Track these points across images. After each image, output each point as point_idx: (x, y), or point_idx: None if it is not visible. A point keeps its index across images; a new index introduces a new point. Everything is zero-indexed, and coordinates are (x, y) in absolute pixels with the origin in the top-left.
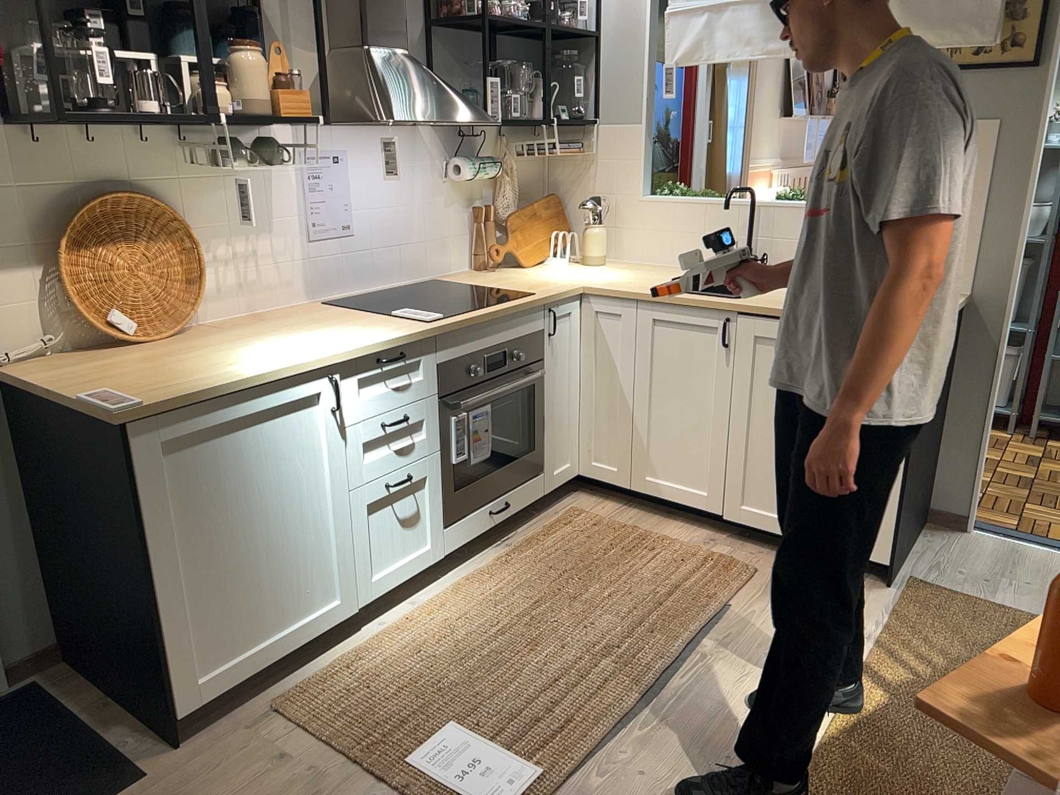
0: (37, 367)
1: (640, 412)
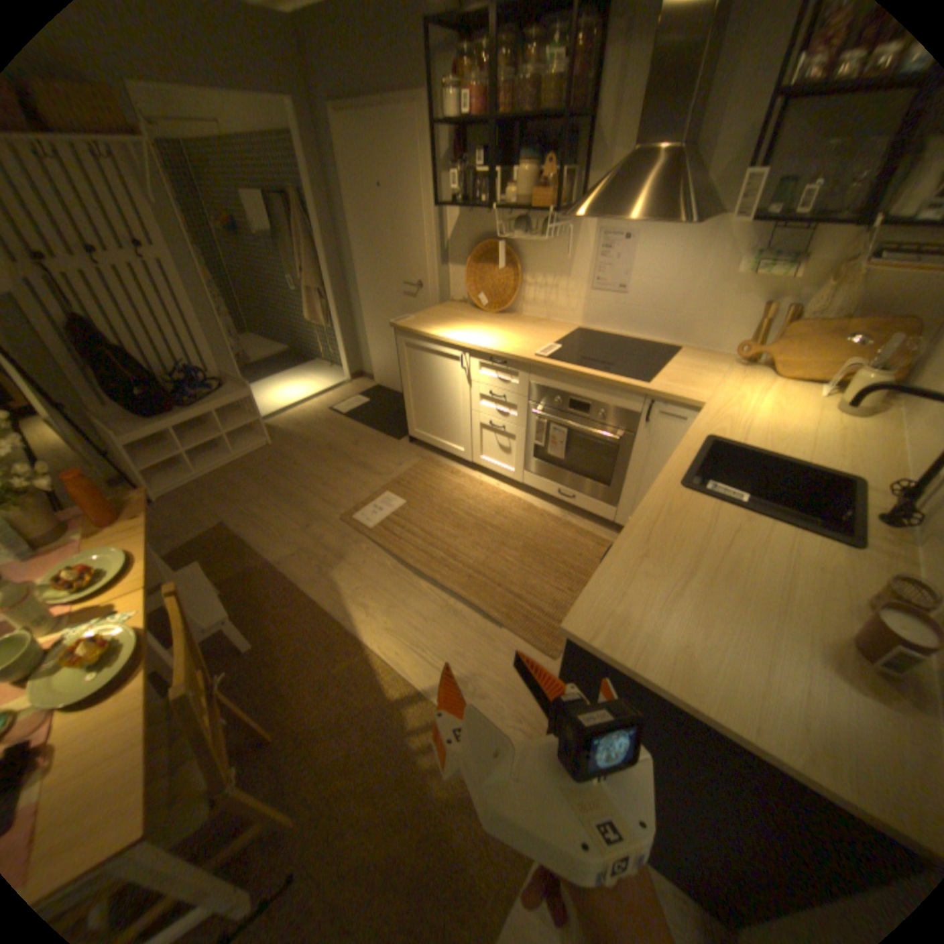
0: (451, 305)
1: None
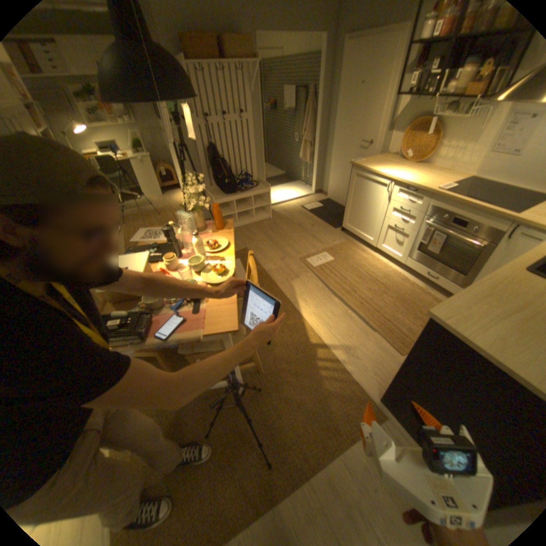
0: (388, 155)
1: None
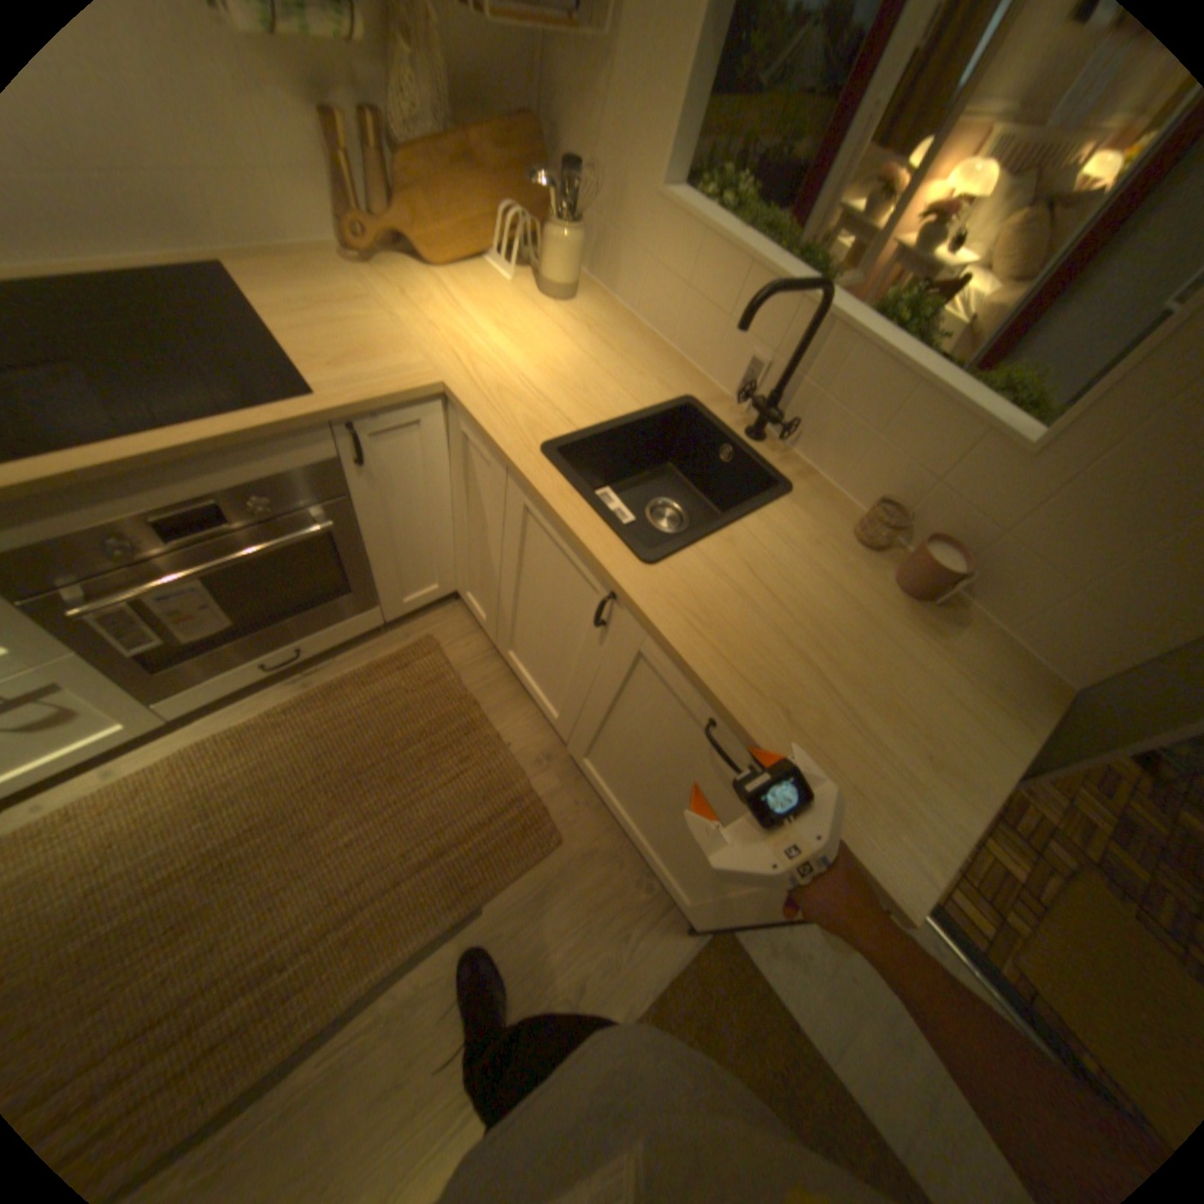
0: None
1: (504, 593)
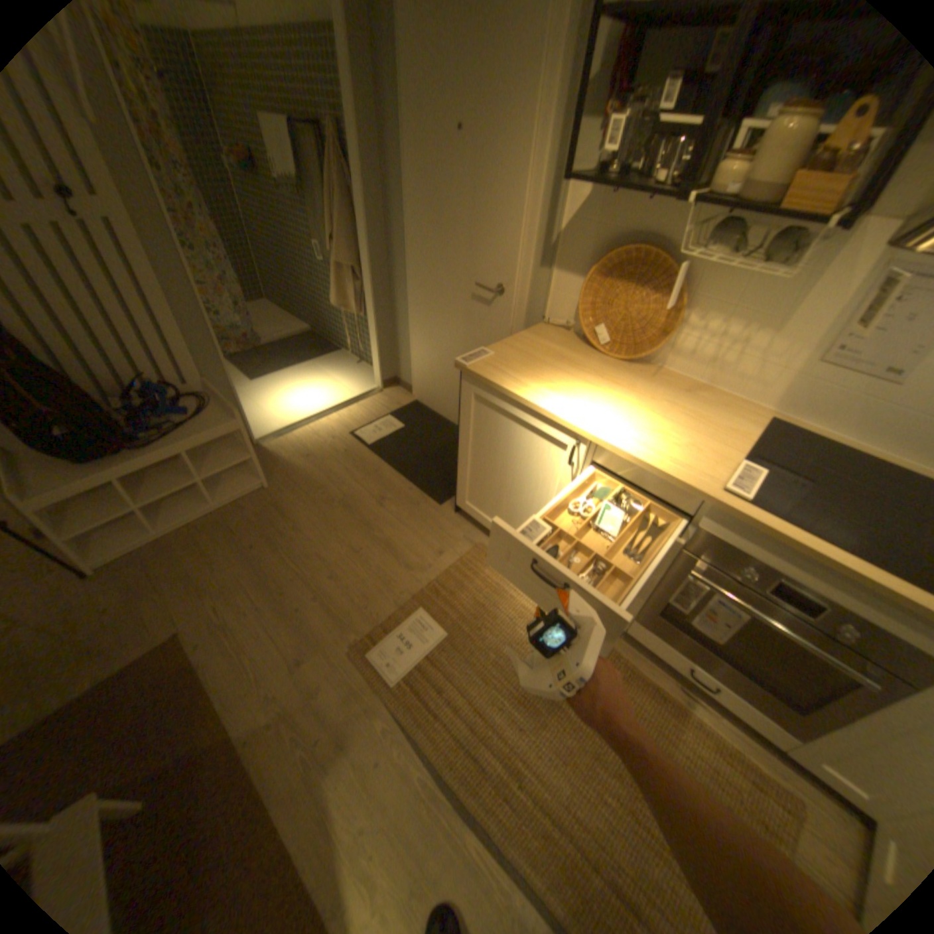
0: (548, 331)
1: None
